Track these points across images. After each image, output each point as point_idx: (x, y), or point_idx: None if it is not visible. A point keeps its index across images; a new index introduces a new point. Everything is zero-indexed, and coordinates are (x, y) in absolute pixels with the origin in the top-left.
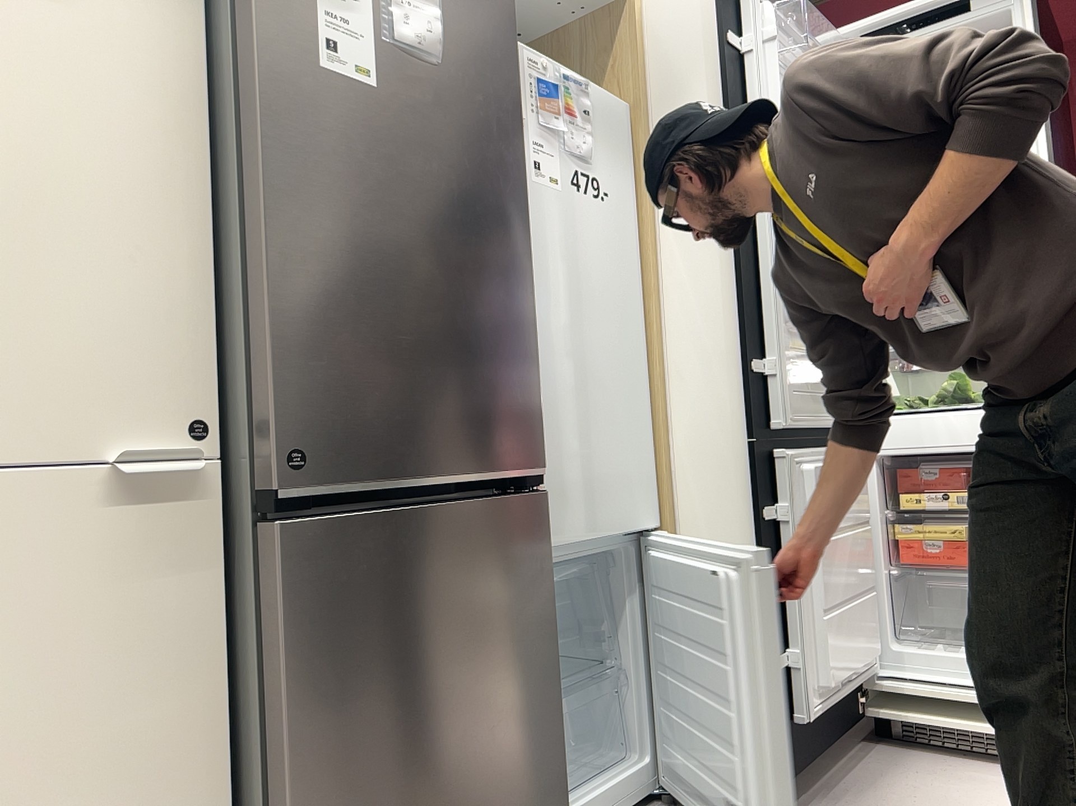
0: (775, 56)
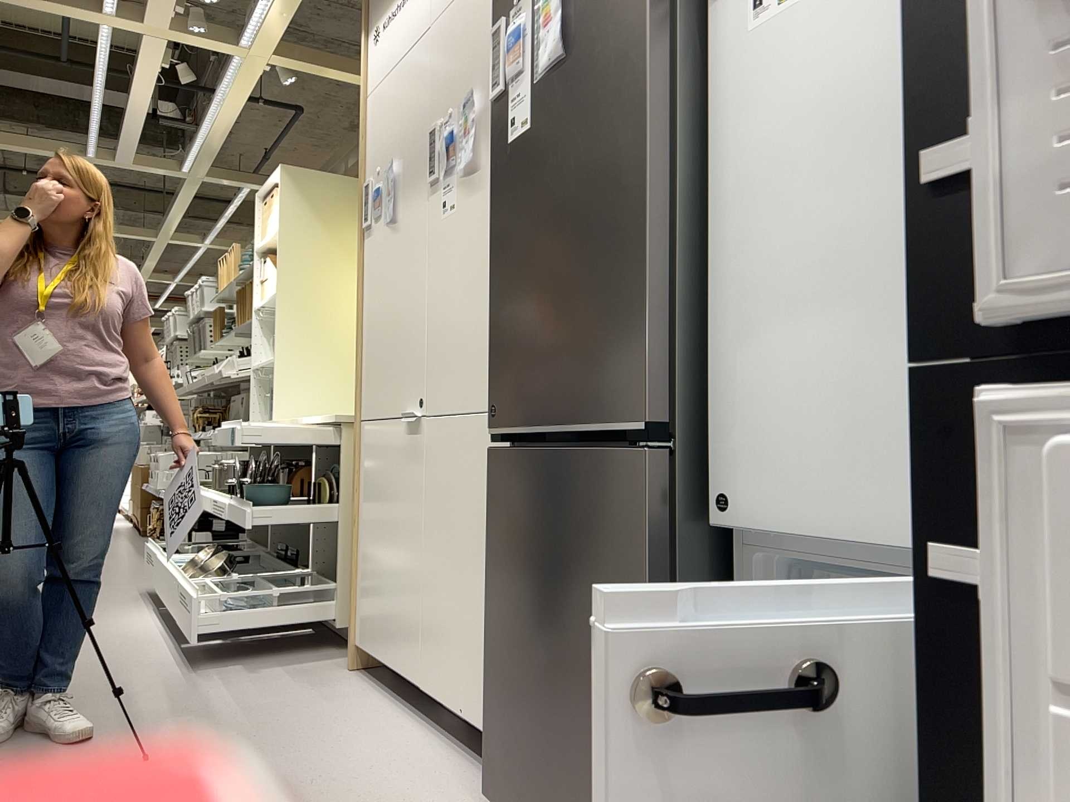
0: None
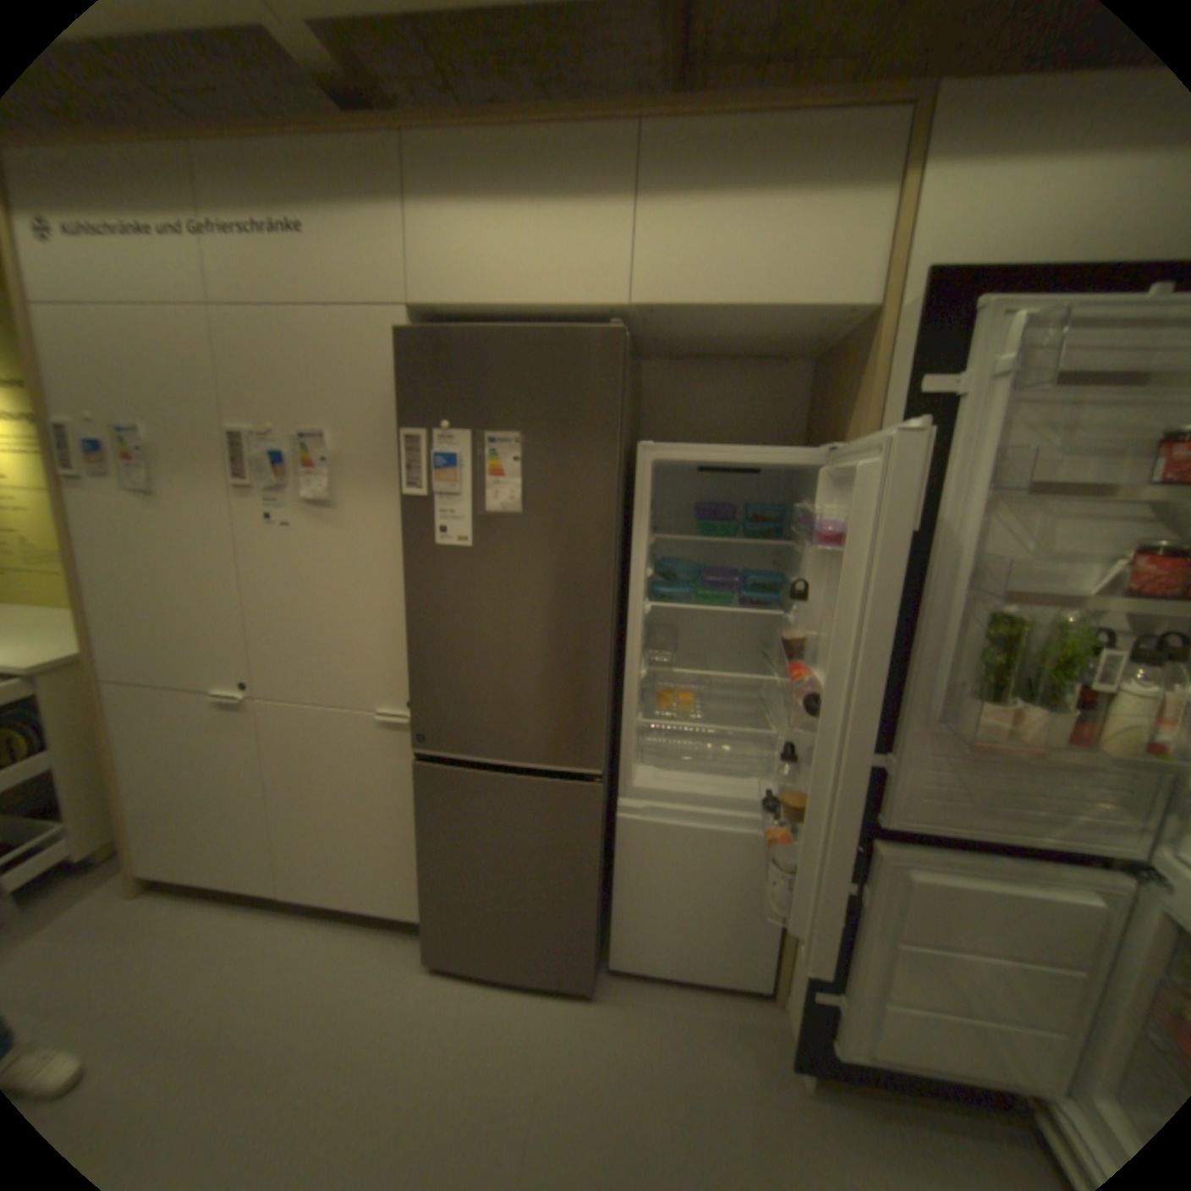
0: (1023, 390)
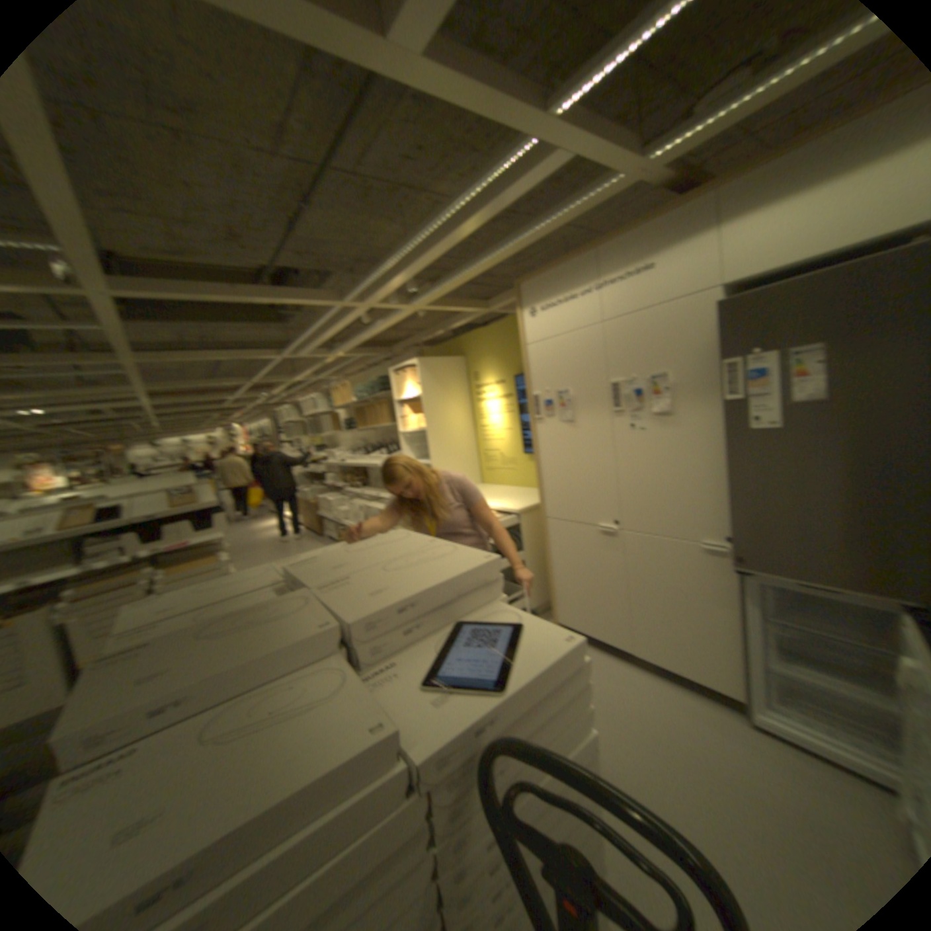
0: None
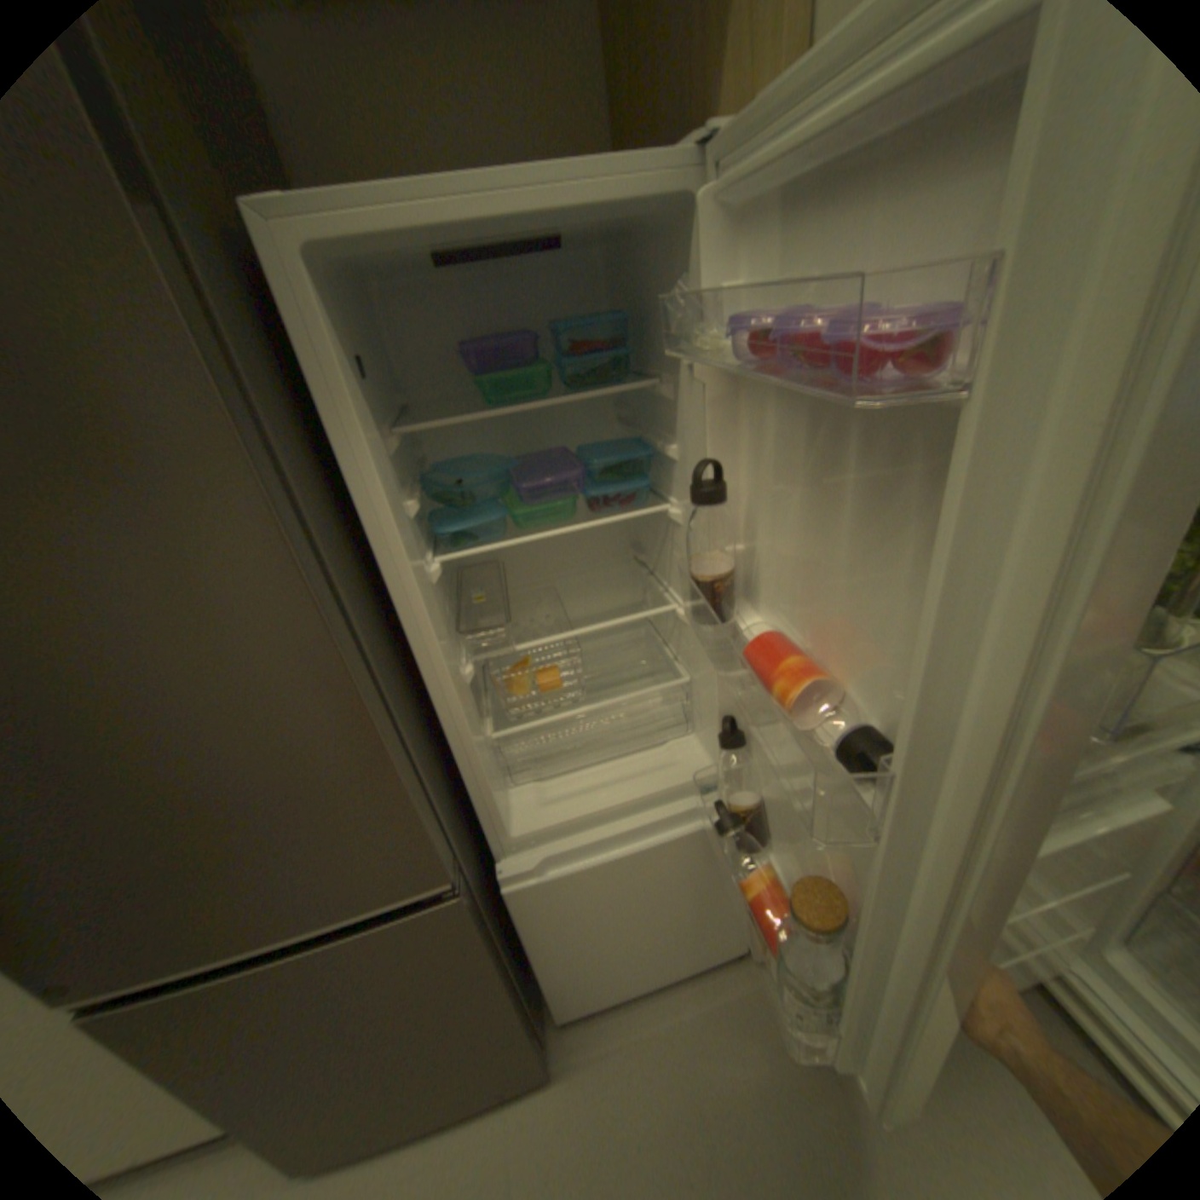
0: None
